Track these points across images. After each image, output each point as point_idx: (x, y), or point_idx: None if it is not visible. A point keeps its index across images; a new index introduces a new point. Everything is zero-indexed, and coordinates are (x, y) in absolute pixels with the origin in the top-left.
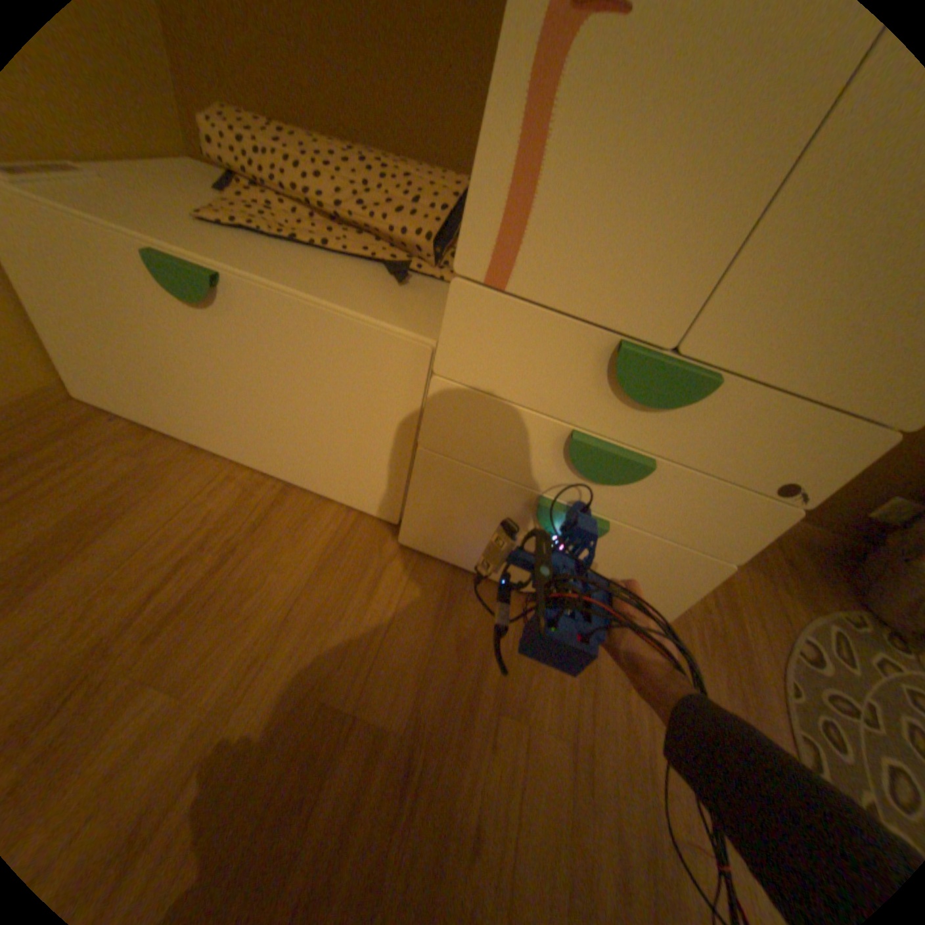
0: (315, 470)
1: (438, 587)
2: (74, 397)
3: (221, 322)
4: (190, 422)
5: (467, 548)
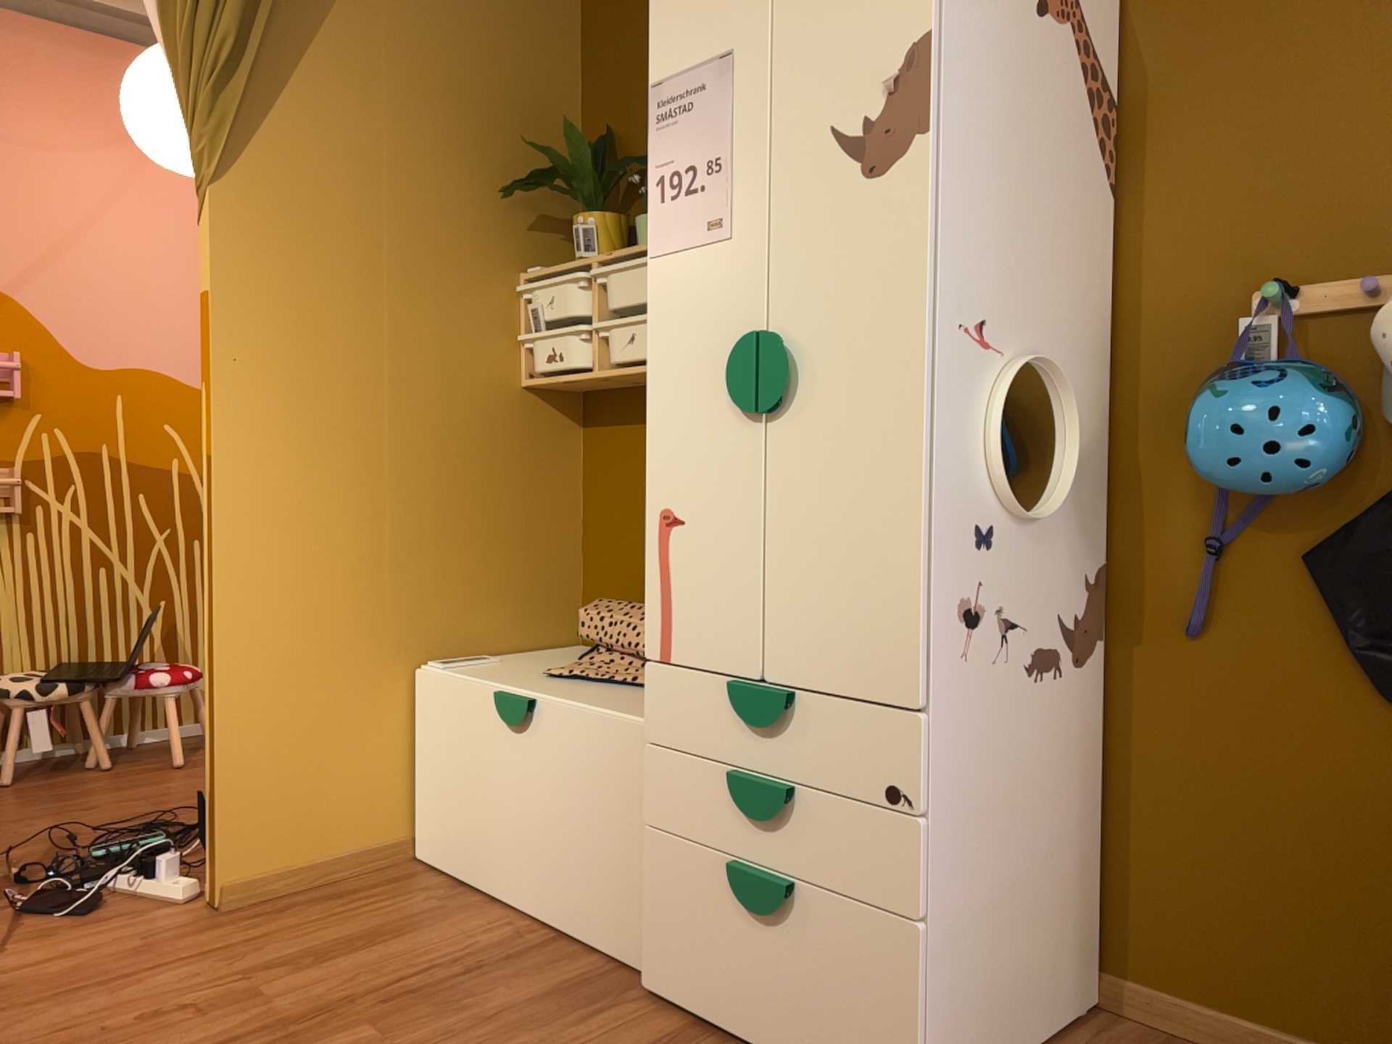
0: (581, 905)
1: (660, 1033)
2: (413, 857)
3: (528, 742)
4: (491, 864)
5: (699, 979)
